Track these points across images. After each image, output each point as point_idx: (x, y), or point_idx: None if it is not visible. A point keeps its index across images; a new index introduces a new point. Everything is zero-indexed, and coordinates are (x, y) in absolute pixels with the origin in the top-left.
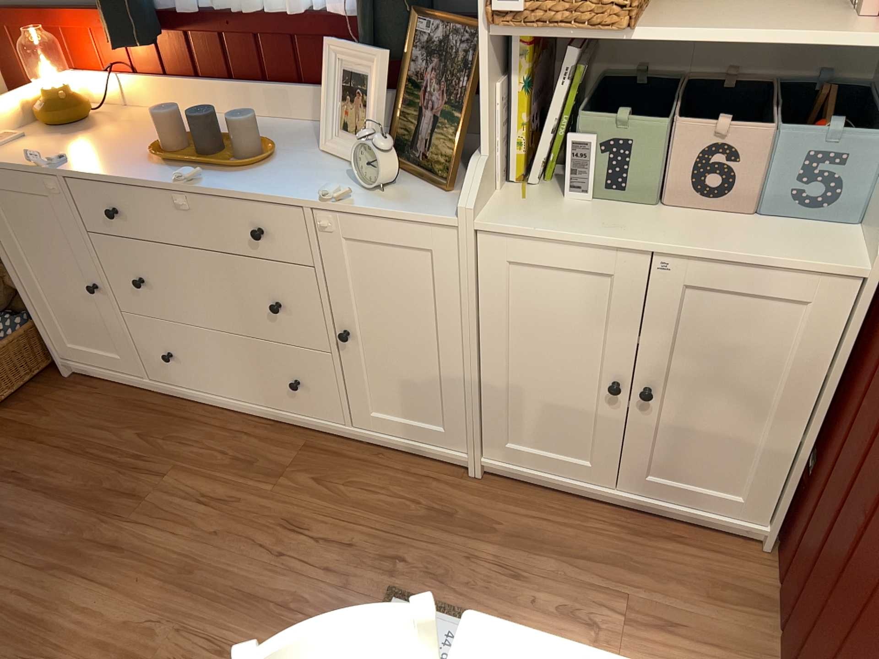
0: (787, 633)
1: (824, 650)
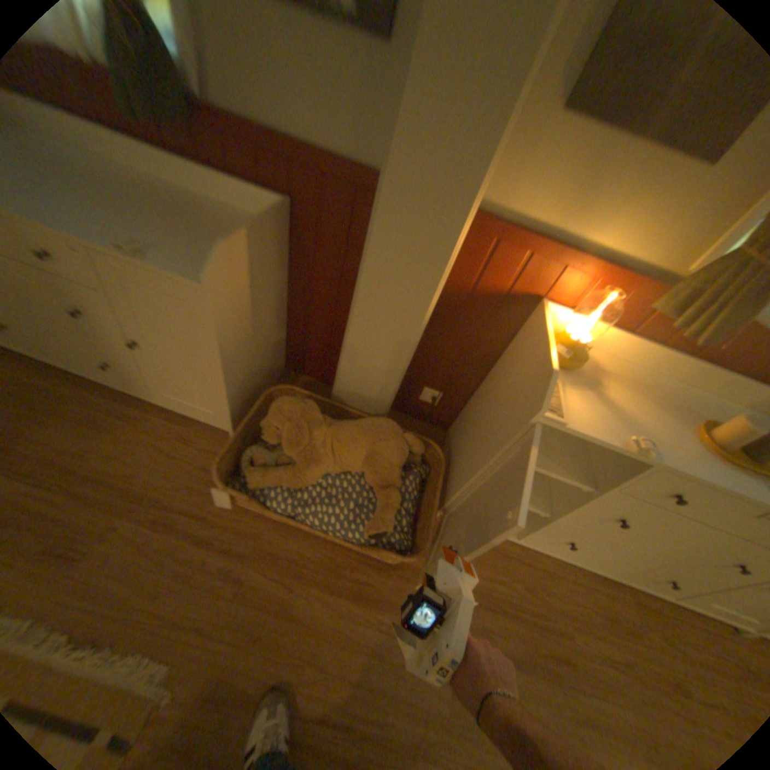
0: None
1: None
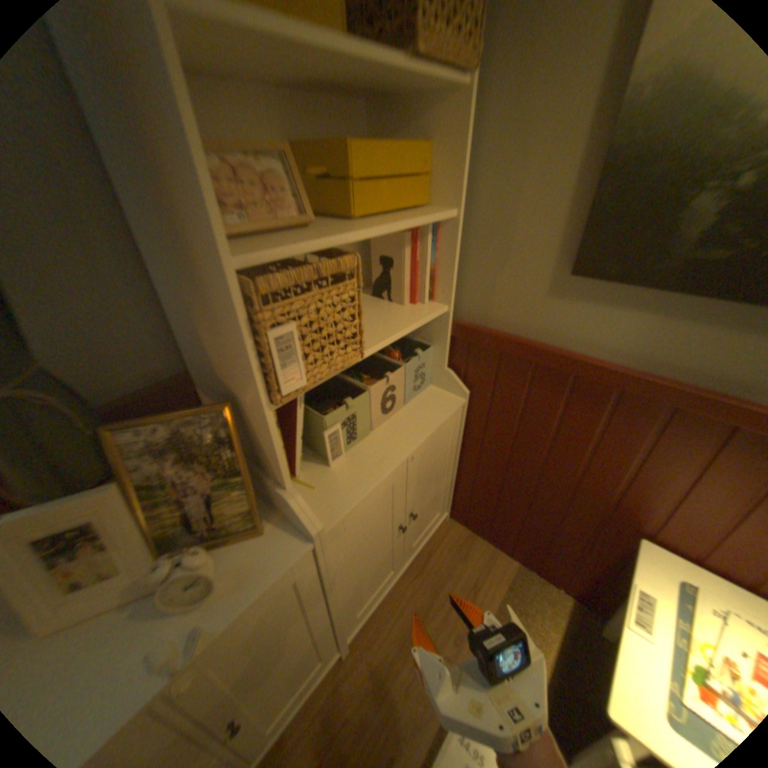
0: (503, 540)
1: (549, 533)
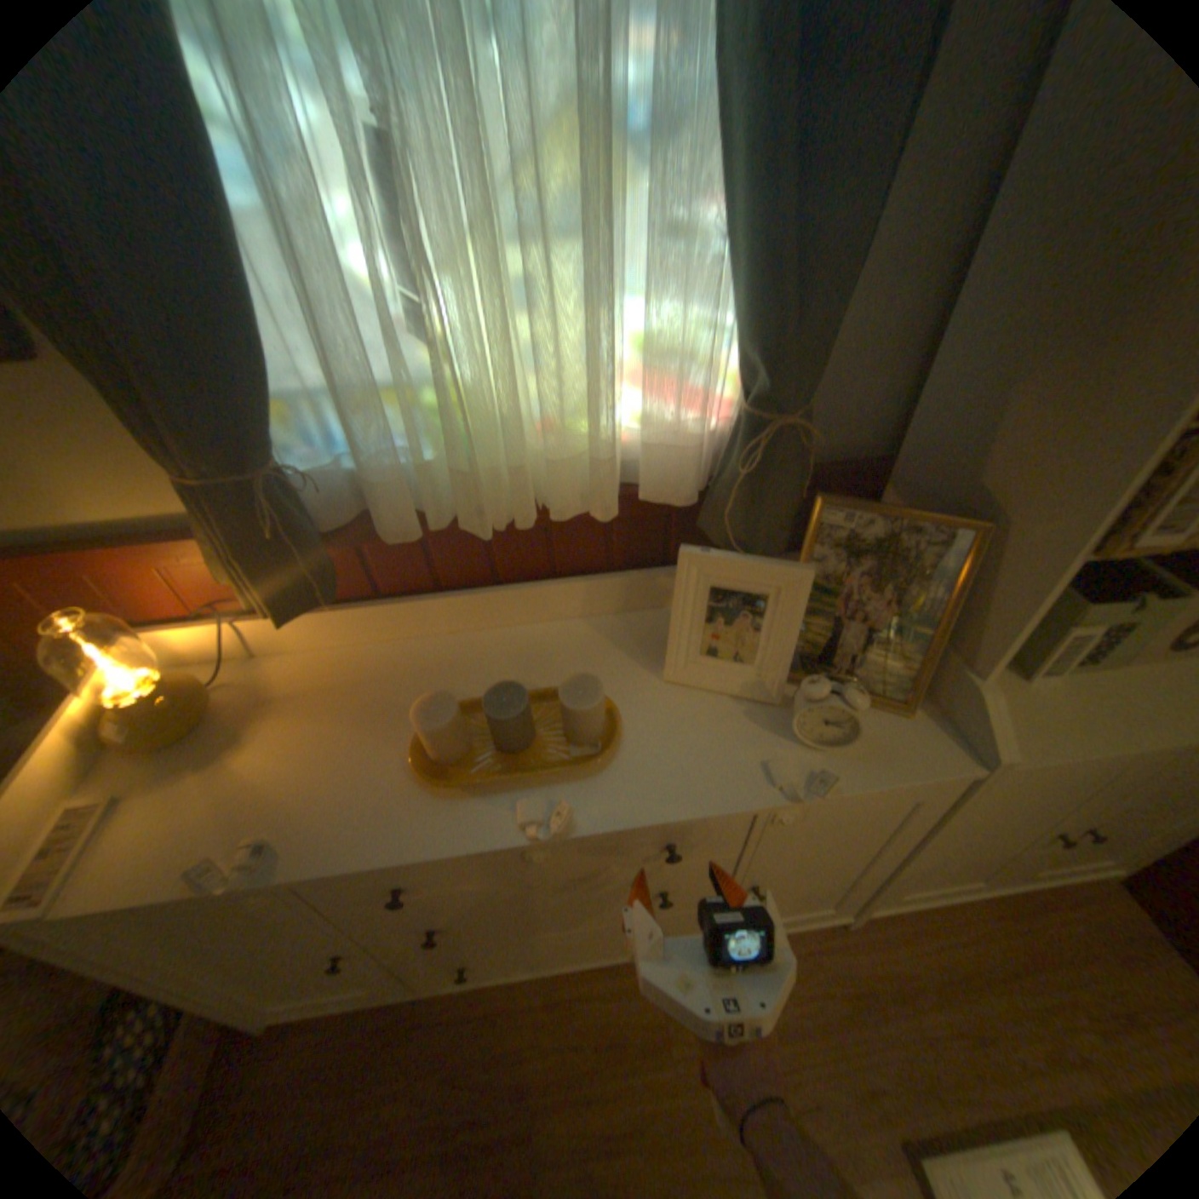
0: None
1: None
